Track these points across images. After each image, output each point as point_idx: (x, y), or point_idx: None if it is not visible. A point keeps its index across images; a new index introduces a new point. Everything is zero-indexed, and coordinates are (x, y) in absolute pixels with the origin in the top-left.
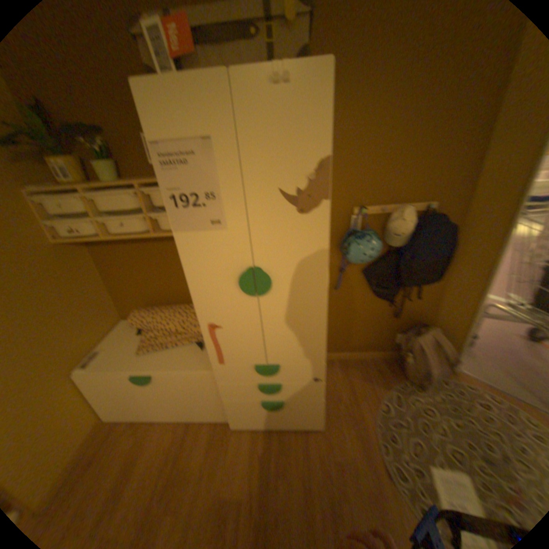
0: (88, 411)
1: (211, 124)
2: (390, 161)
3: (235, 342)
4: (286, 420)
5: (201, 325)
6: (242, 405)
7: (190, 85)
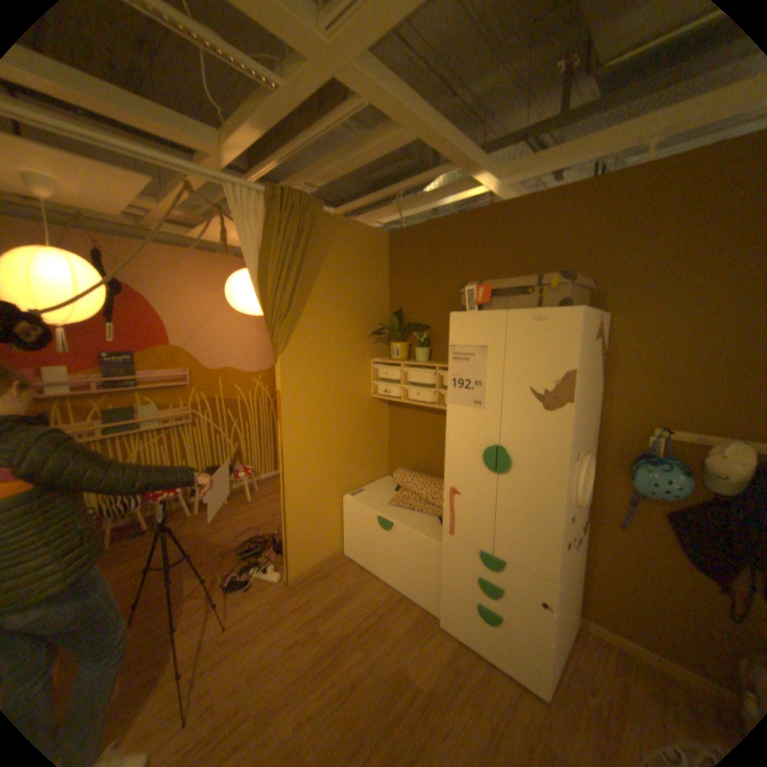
0: (339, 534)
1: (489, 339)
2: (712, 384)
3: (468, 514)
4: (502, 650)
5: (445, 486)
6: (458, 596)
7: (482, 318)
